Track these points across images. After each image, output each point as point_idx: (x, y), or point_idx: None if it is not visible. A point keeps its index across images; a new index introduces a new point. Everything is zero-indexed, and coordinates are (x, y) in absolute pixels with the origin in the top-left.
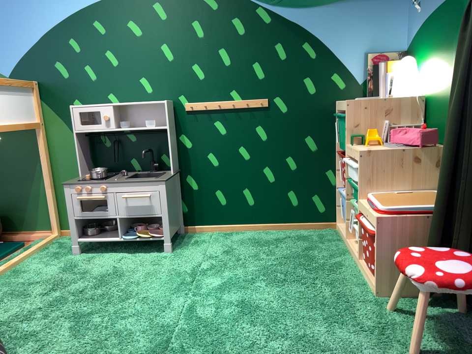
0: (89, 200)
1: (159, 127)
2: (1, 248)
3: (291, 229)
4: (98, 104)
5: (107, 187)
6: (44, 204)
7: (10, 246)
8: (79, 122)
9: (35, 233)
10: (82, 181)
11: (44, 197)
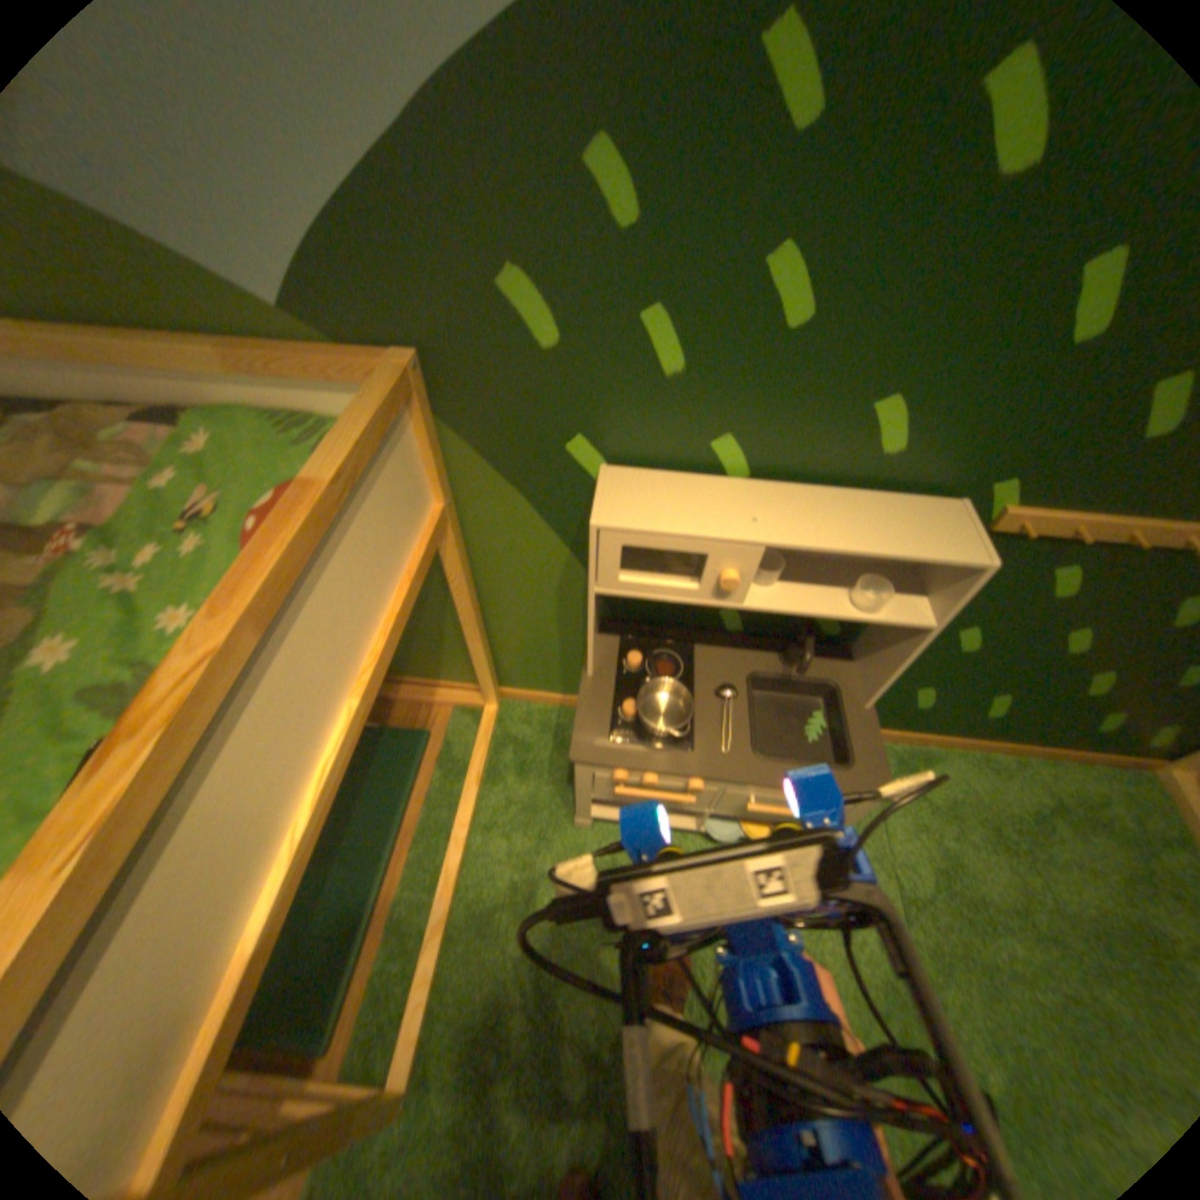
0: (649, 797)
1: (908, 626)
2: (388, 761)
3: (1050, 763)
4: (694, 512)
5: (711, 785)
6: (460, 649)
7: (404, 752)
8: (620, 571)
9: (439, 687)
10: (620, 733)
11: (457, 639)
